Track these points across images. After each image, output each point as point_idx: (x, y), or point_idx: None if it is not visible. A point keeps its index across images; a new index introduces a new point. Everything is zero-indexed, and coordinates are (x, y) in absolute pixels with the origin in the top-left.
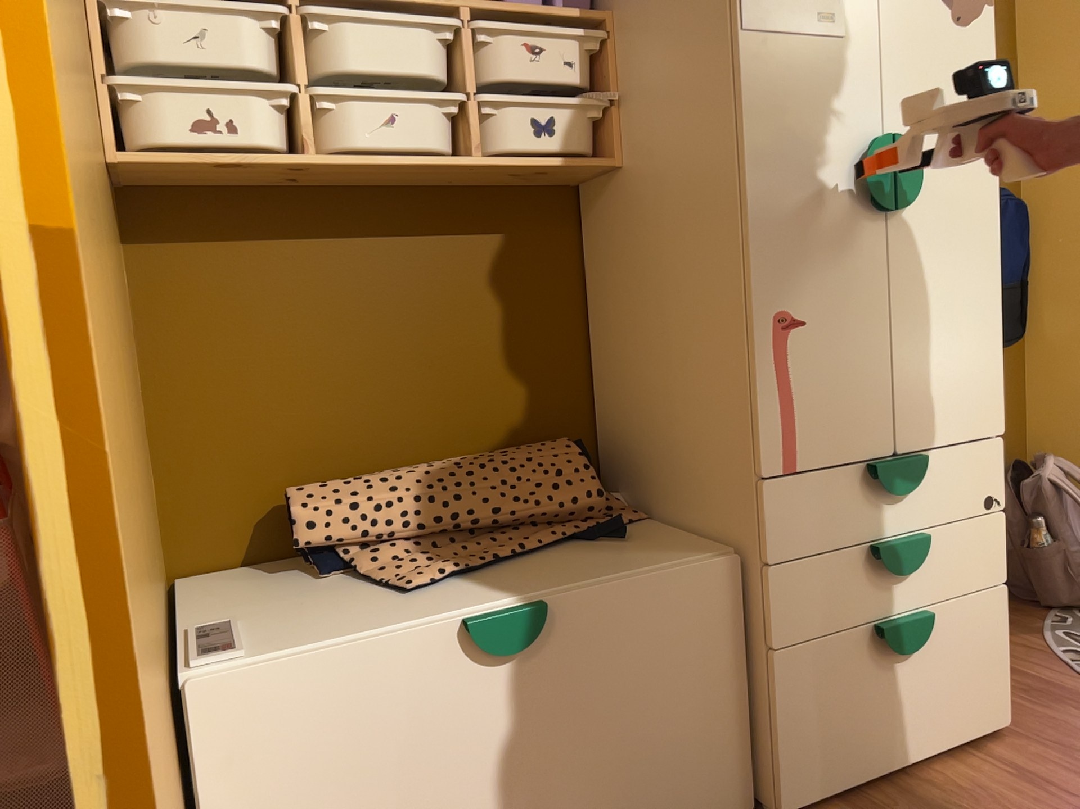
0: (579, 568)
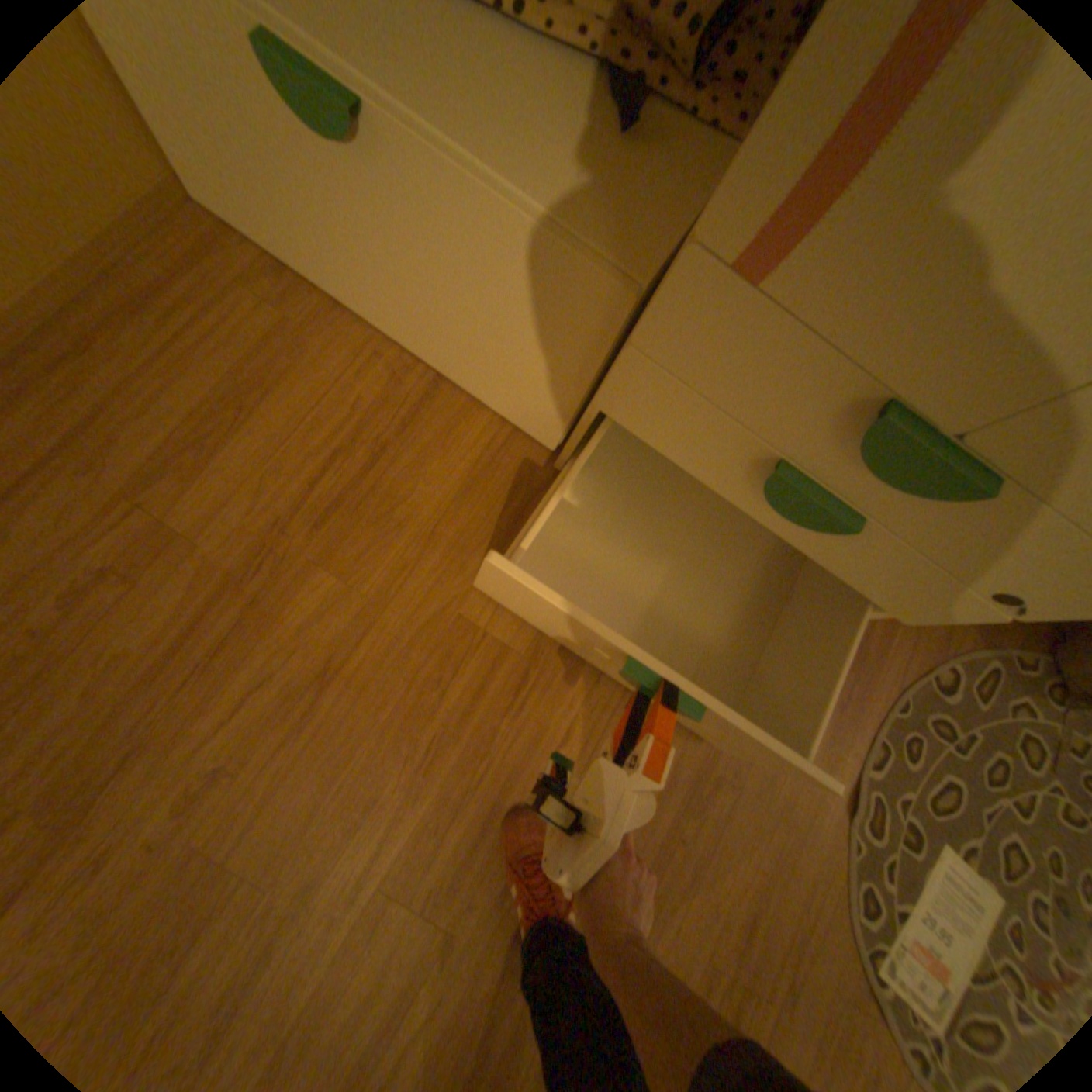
0: (496, 106)
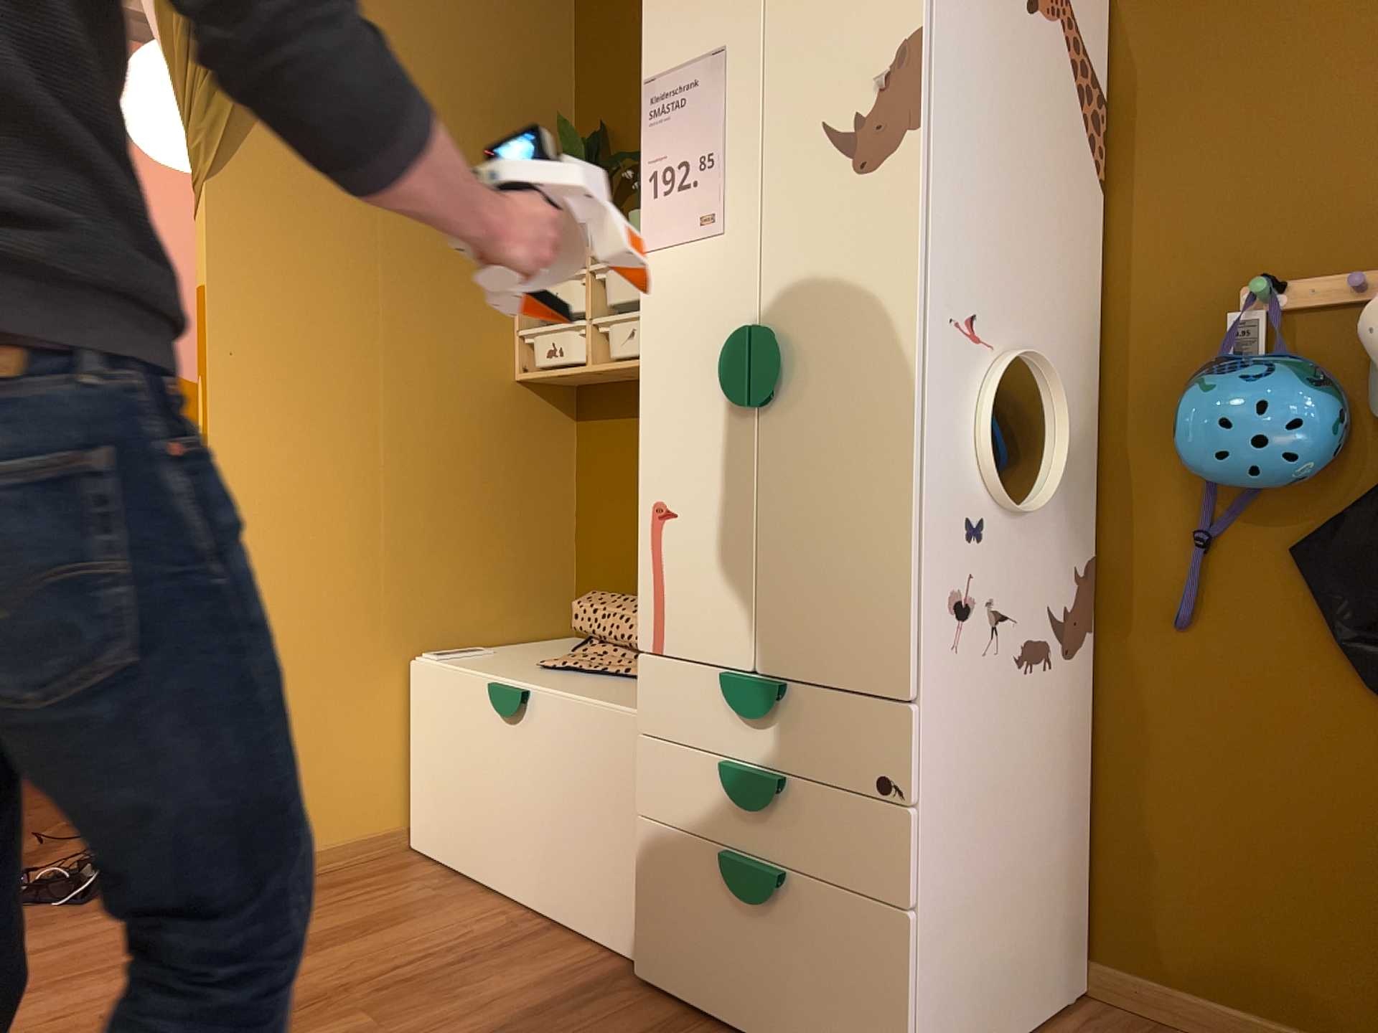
0: (598, 689)
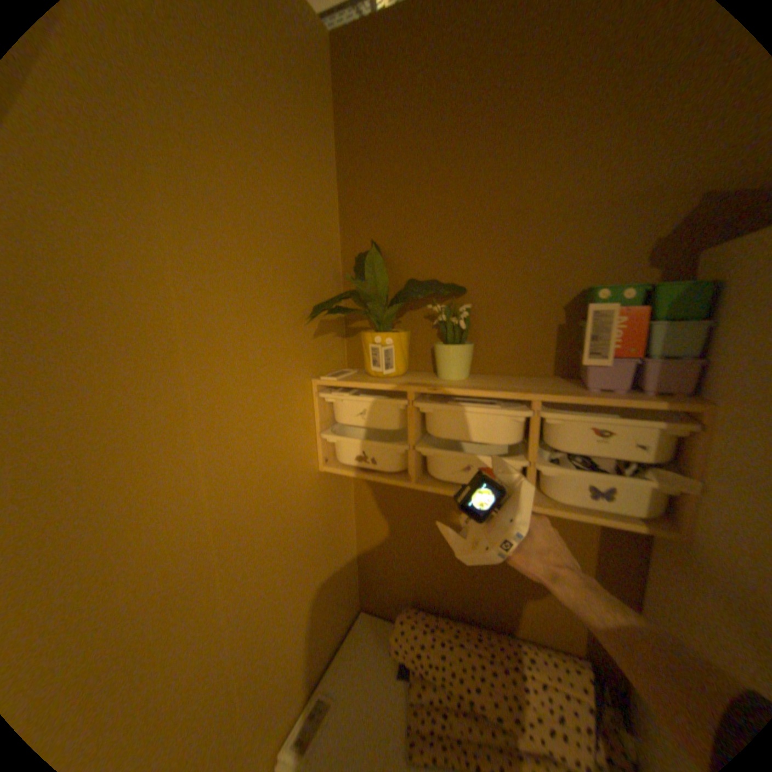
0: None
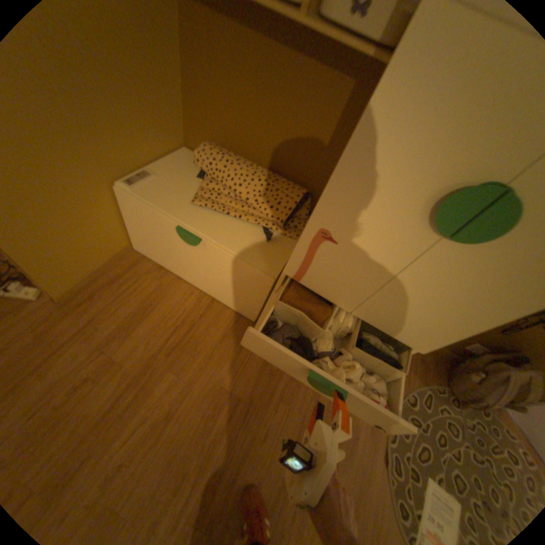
0: (235, 238)
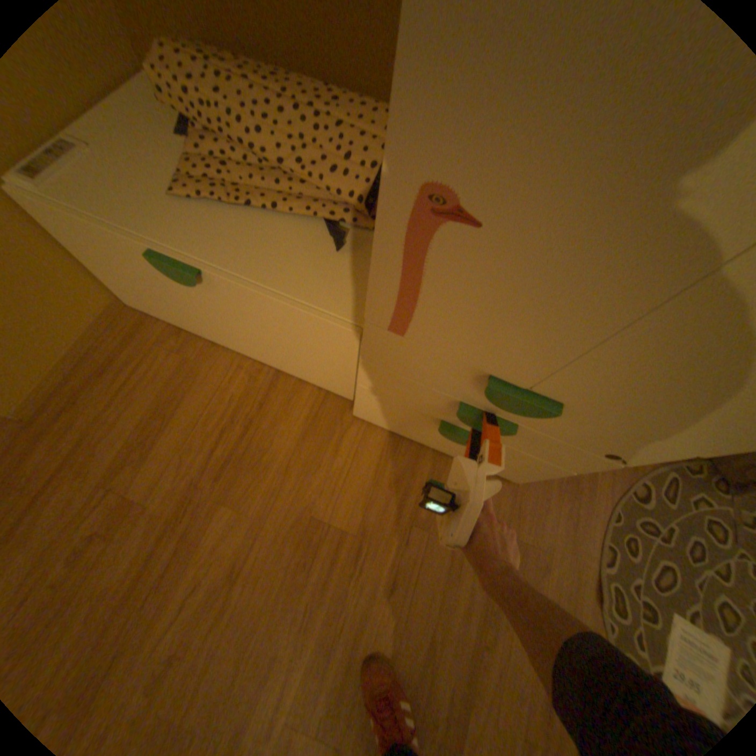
0: (270, 255)
